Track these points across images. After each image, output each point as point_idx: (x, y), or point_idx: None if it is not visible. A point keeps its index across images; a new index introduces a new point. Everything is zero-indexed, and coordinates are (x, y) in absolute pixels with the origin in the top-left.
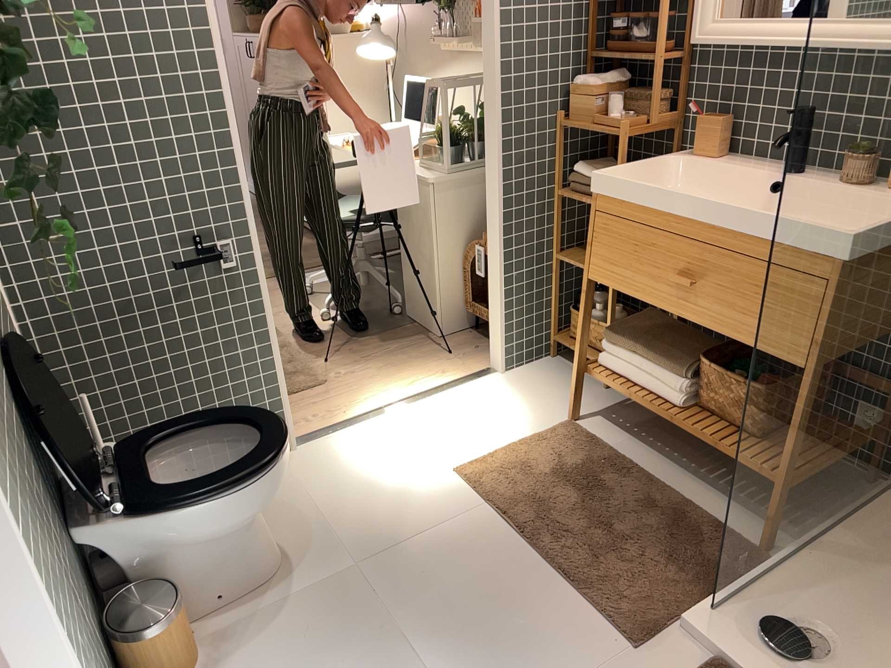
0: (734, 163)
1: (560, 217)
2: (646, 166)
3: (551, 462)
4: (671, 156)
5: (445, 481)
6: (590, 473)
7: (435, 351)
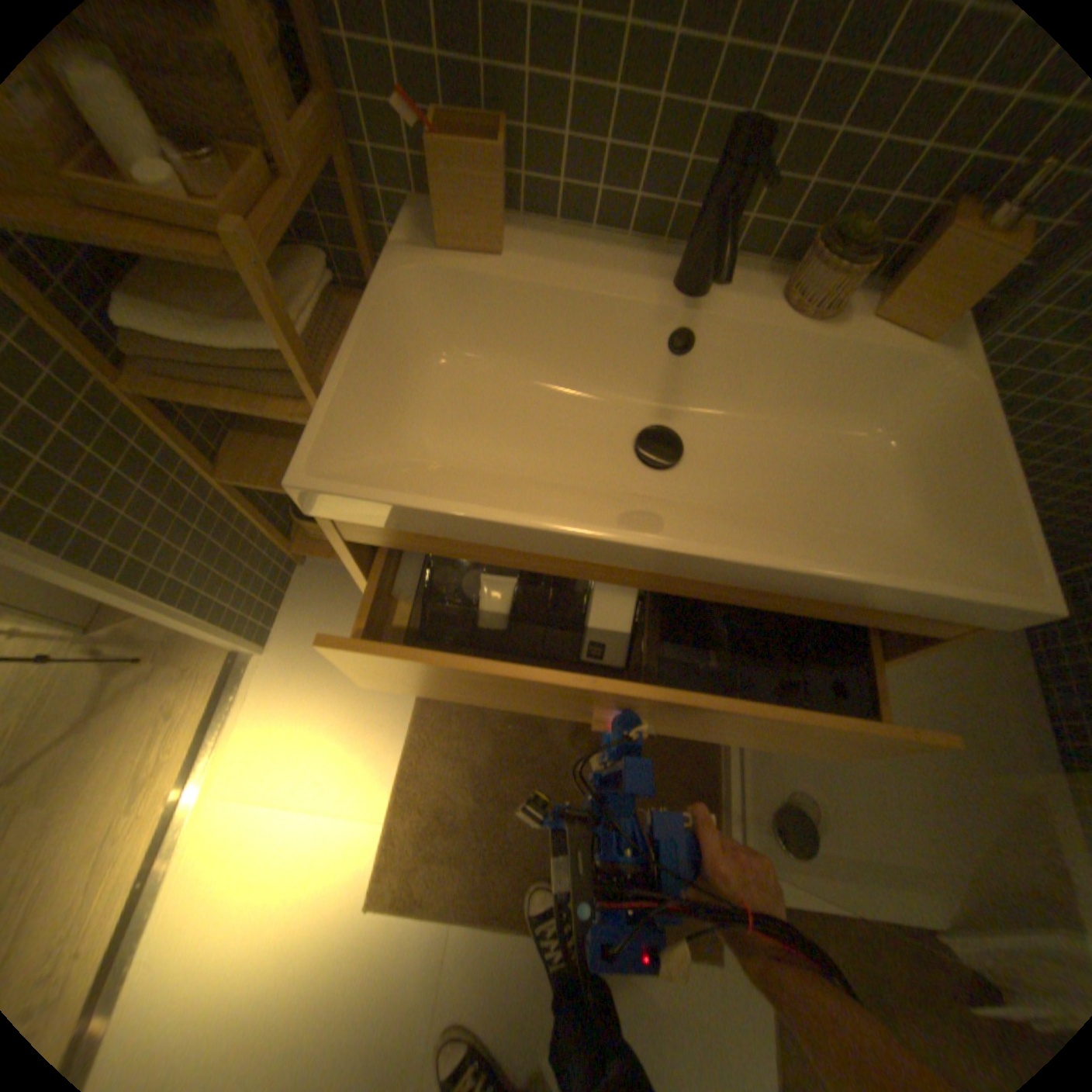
0: (531, 245)
1: (153, 414)
2: (358, 330)
3: (459, 784)
4: (378, 254)
5: (364, 943)
6: (509, 762)
7: (100, 677)
